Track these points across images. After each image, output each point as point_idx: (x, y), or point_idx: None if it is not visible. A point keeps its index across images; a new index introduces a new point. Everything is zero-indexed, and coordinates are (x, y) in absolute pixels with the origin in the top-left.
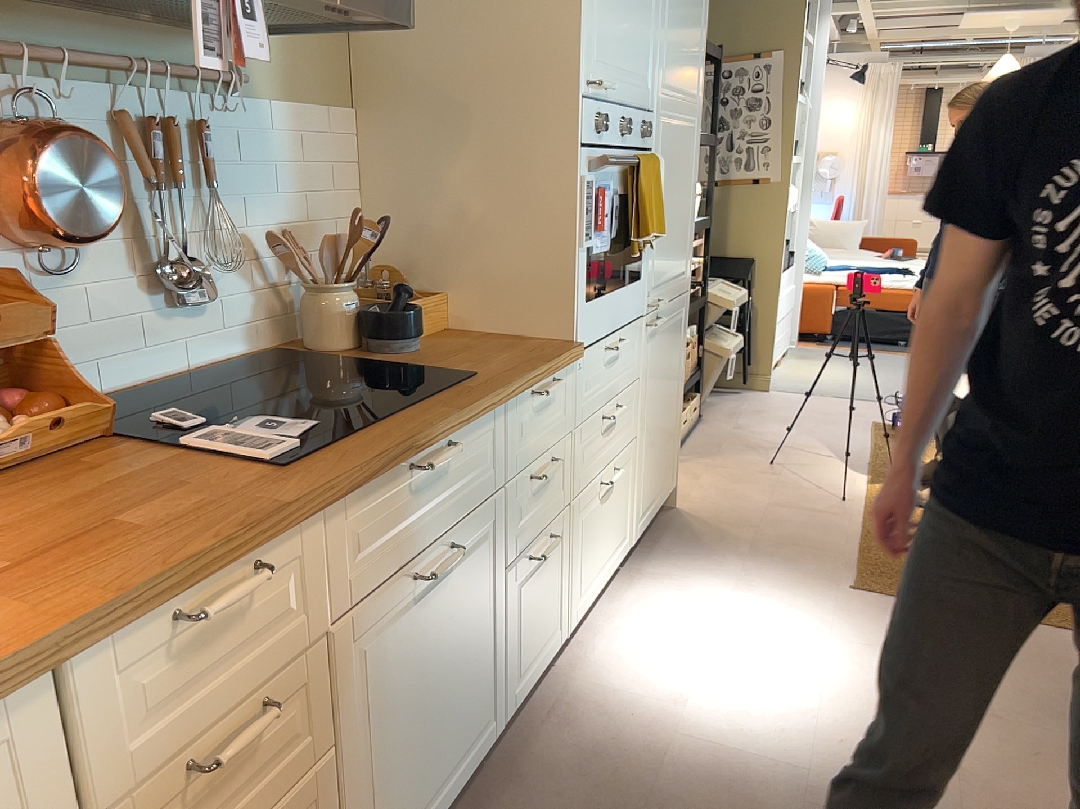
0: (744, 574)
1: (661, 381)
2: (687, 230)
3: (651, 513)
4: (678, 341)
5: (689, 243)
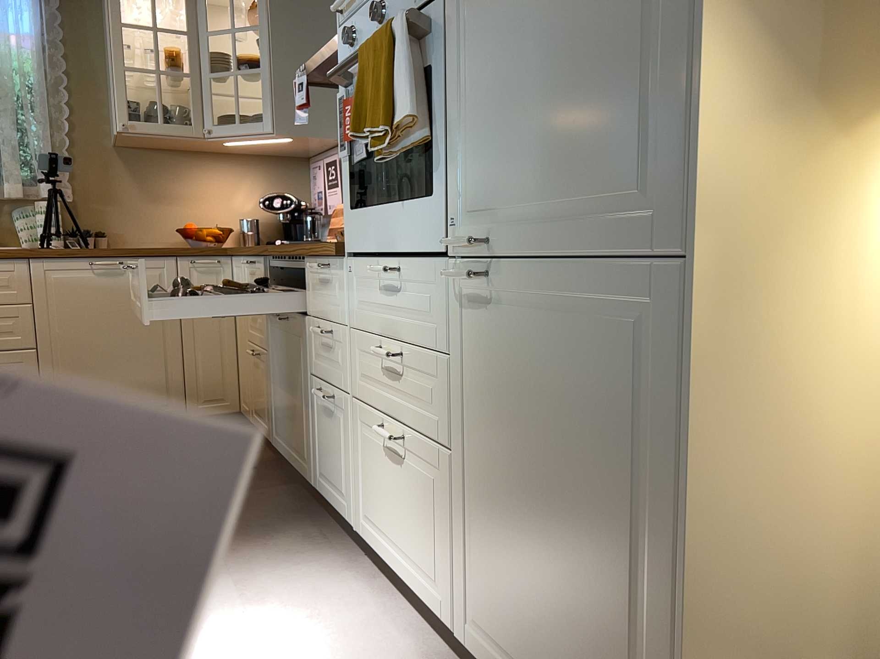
0: None
1: (525, 423)
2: (636, 75)
3: None
4: (615, 386)
5: (671, 108)
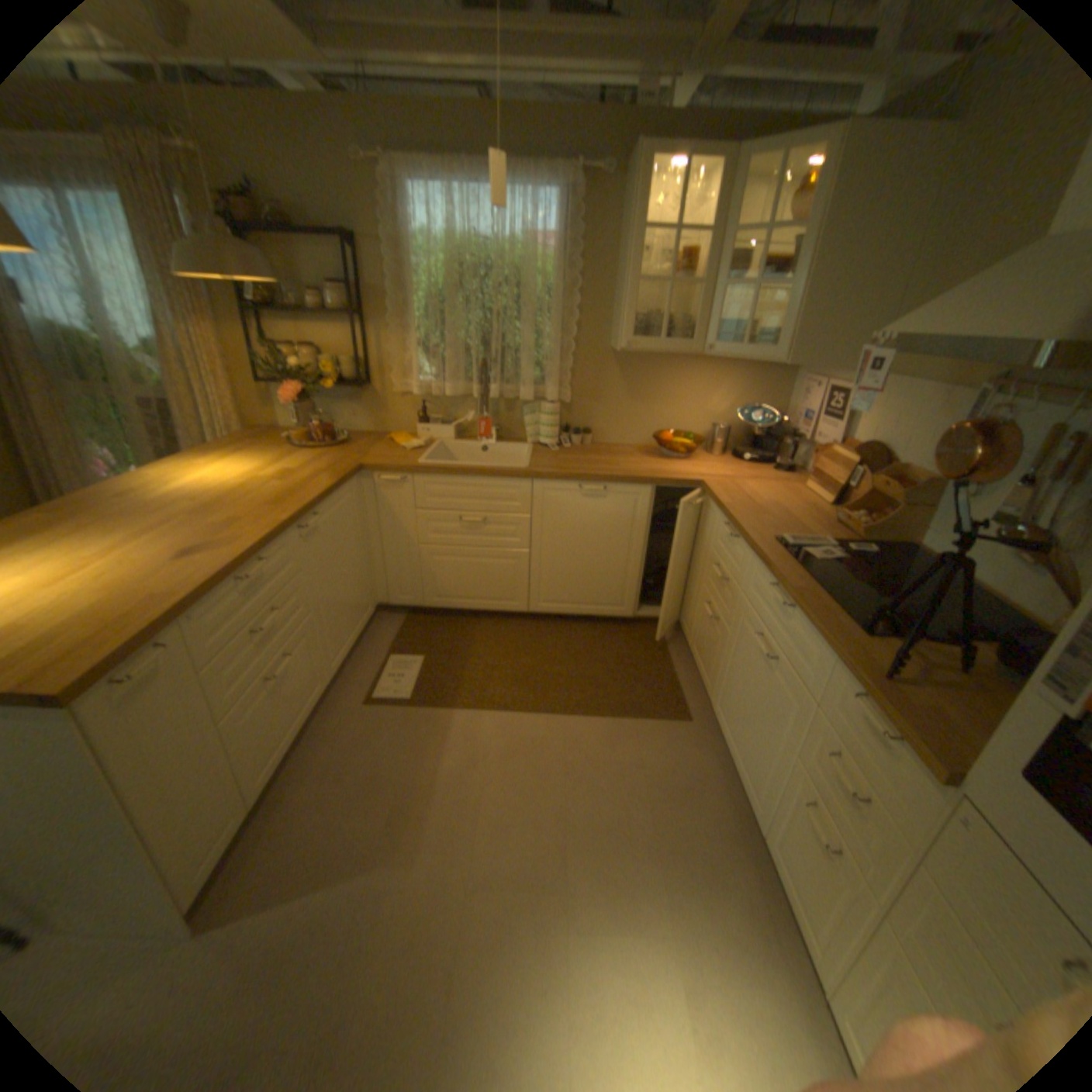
0: None
1: None
2: None
3: None
4: None
5: None
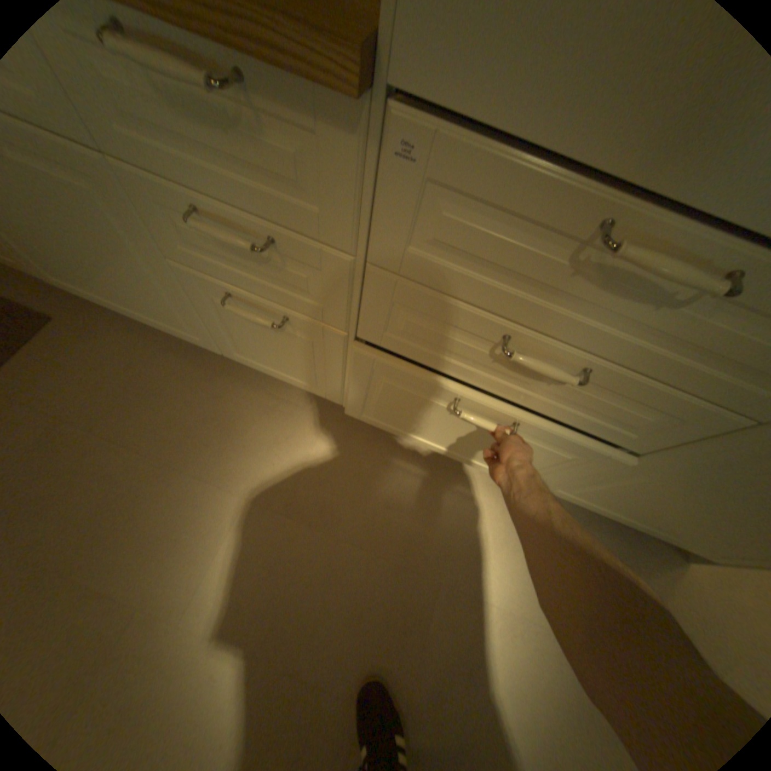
0: (542, 634)
1: None
2: None
3: (608, 514)
4: None
5: None
